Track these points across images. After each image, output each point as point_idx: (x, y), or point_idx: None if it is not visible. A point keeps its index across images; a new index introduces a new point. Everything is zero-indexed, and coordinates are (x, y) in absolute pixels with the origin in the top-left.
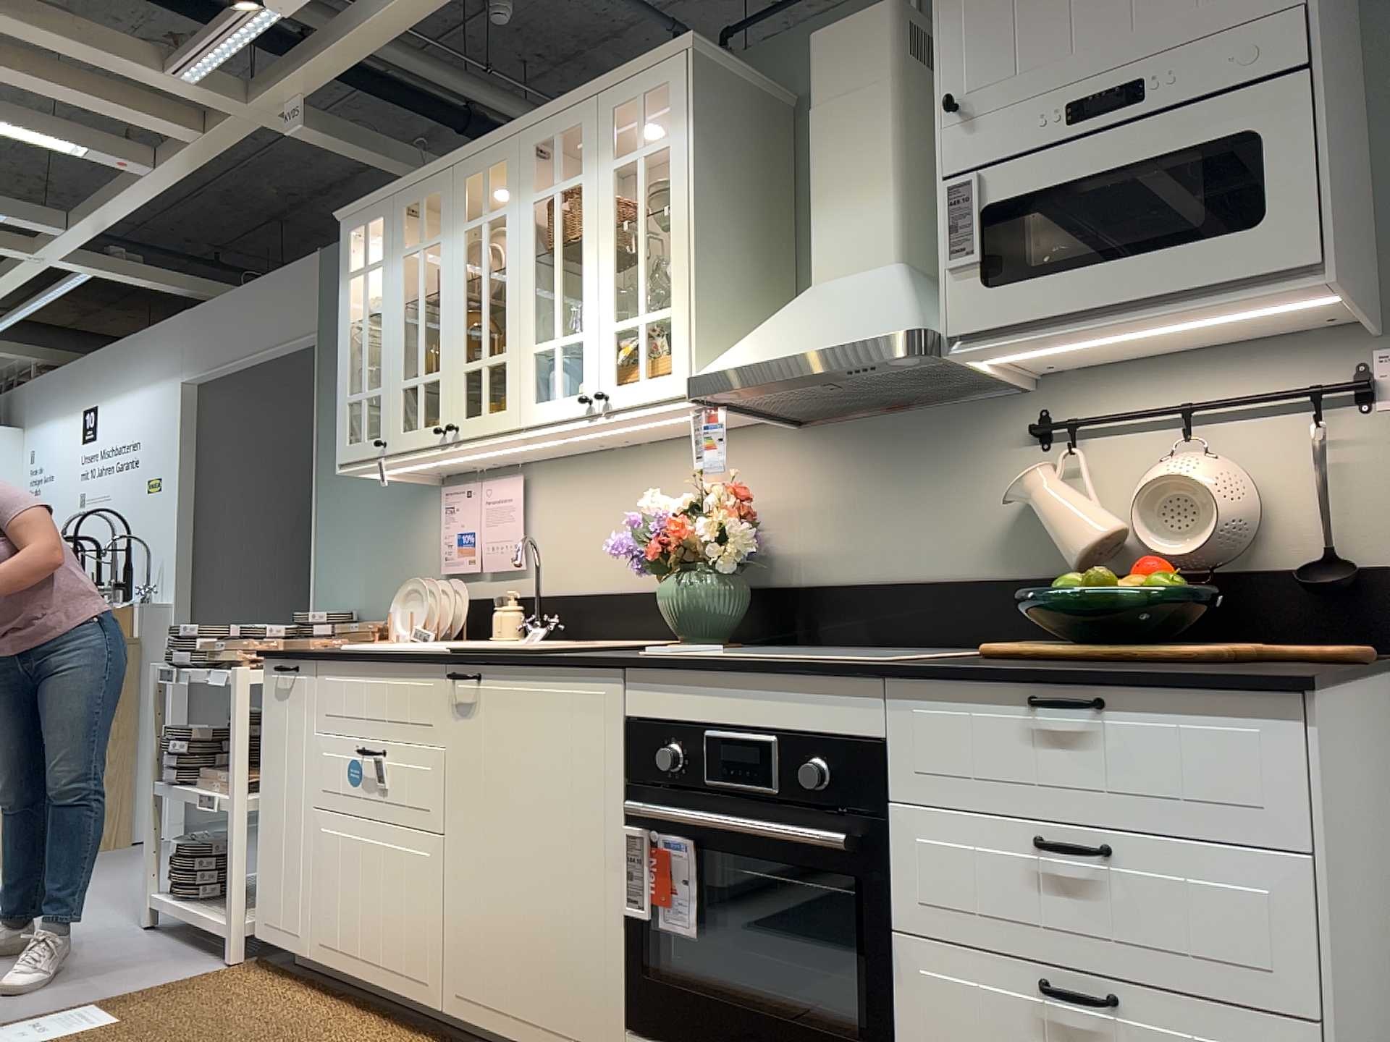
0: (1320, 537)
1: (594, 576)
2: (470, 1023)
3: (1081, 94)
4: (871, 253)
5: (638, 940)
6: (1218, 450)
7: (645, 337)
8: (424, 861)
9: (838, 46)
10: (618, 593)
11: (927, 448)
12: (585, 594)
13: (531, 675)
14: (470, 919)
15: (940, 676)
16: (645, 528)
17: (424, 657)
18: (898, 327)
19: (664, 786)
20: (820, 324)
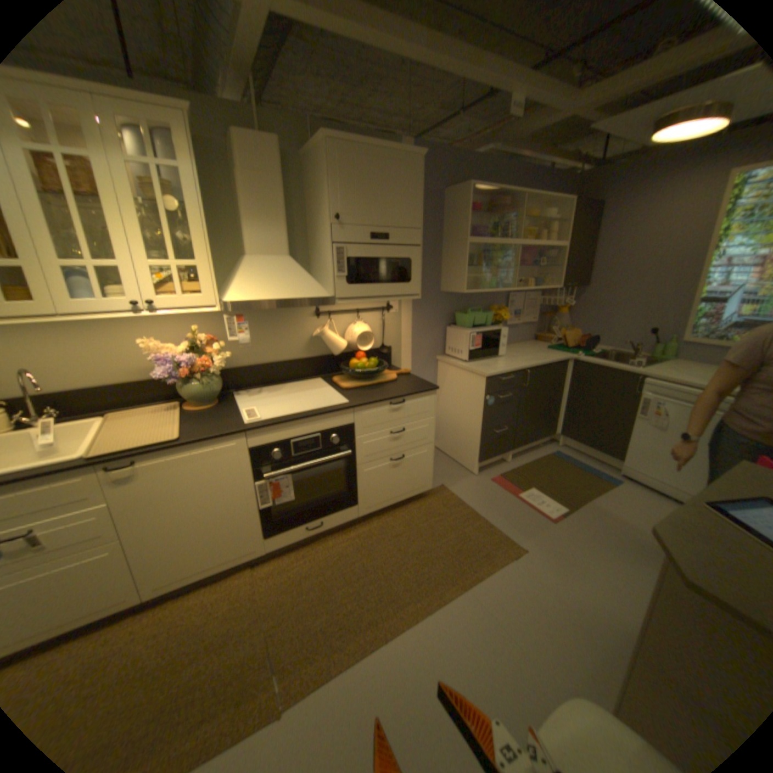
0: (381, 342)
1: (74, 380)
2: (167, 592)
3: (375, 231)
4: (278, 249)
5: (266, 513)
6: (361, 321)
7: (169, 271)
8: (105, 558)
9: (252, 143)
10: (102, 386)
11: (278, 317)
12: (68, 391)
13: (182, 450)
14: (156, 559)
15: (371, 404)
16: (161, 360)
17: (71, 468)
18: (323, 294)
19: (272, 463)
20: (282, 284)
